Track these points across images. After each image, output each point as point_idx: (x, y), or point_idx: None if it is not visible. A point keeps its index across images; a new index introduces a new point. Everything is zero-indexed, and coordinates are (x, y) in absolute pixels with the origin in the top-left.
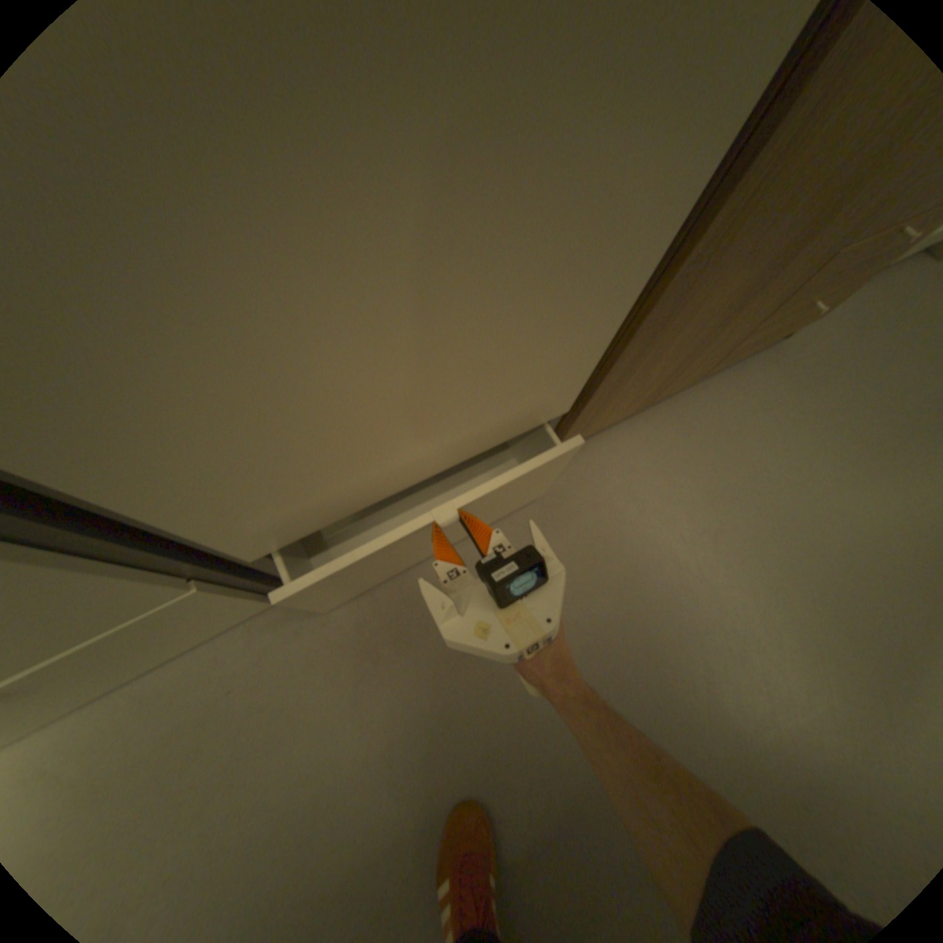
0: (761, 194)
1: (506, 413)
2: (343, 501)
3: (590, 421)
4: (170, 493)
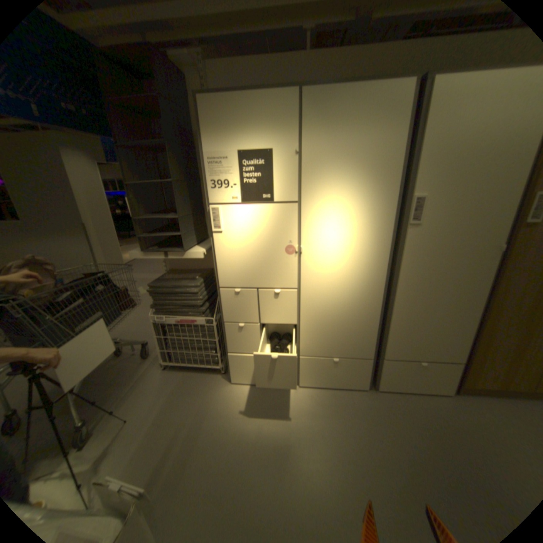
0: (497, 323)
1: (447, 351)
2: (408, 355)
3: (477, 379)
4: (396, 332)
